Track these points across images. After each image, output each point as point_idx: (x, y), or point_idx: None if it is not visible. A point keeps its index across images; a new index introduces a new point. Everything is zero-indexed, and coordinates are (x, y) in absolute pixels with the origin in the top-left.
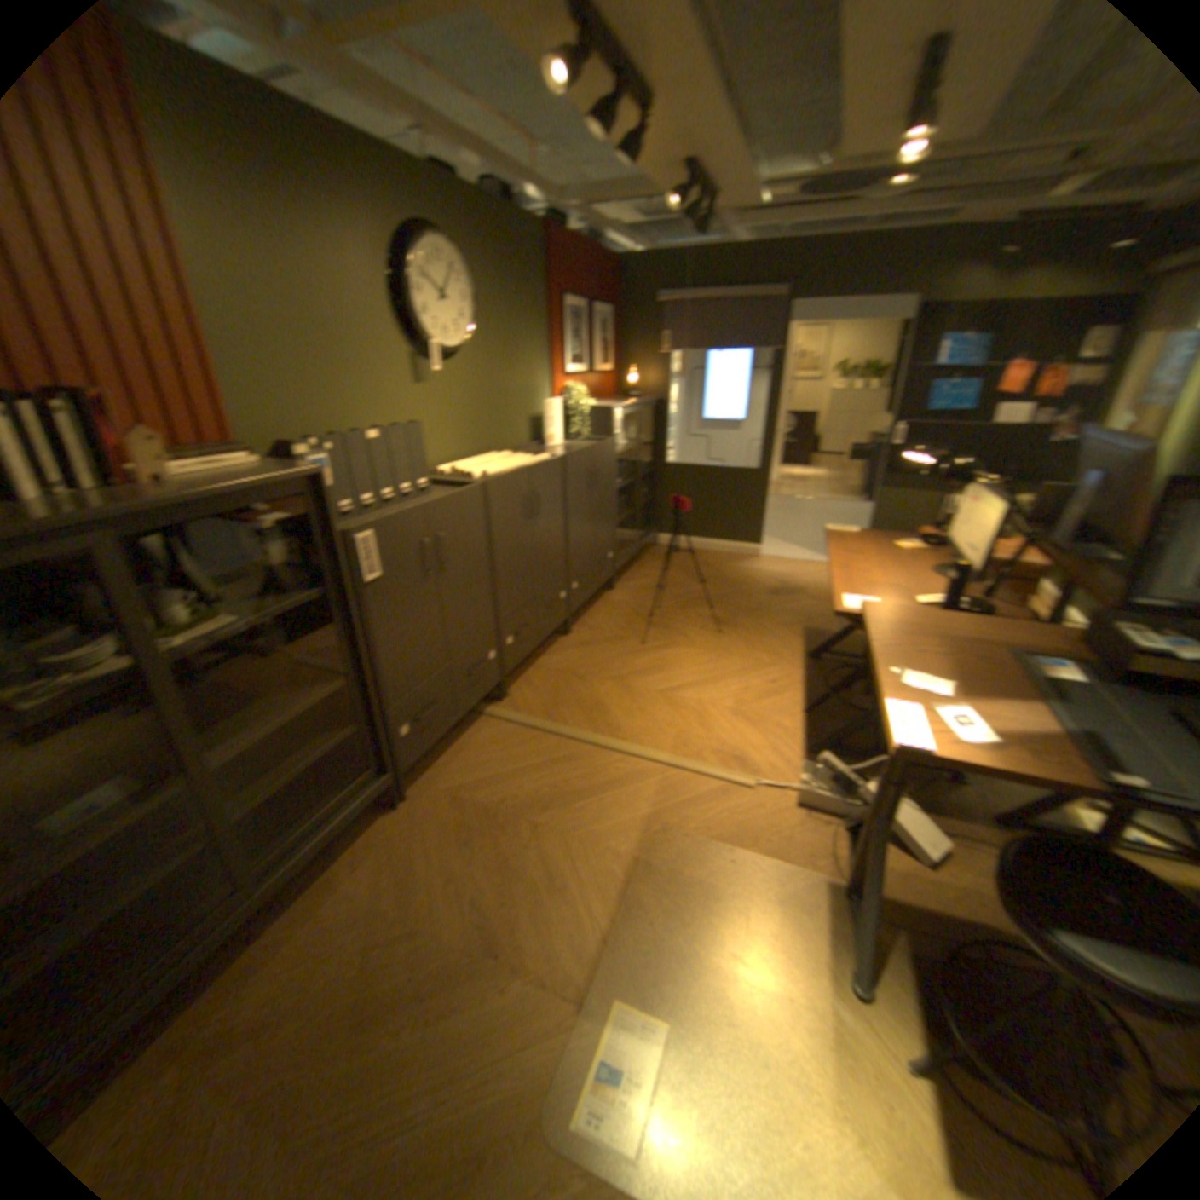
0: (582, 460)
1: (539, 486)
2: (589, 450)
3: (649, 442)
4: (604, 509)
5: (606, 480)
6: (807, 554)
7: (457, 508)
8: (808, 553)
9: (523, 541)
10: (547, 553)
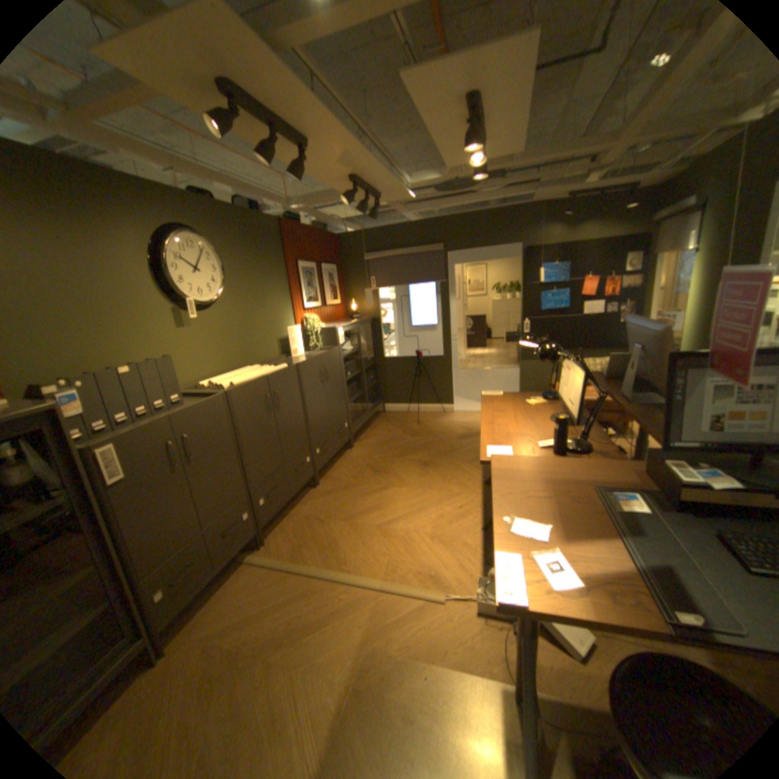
0: (316, 364)
1: (280, 387)
2: (321, 357)
3: (372, 345)
4: (338, 394)
5: (338, 375)
6: None
7: (203, 413)
8: None
9: (269, 427)
10: (292, 431)
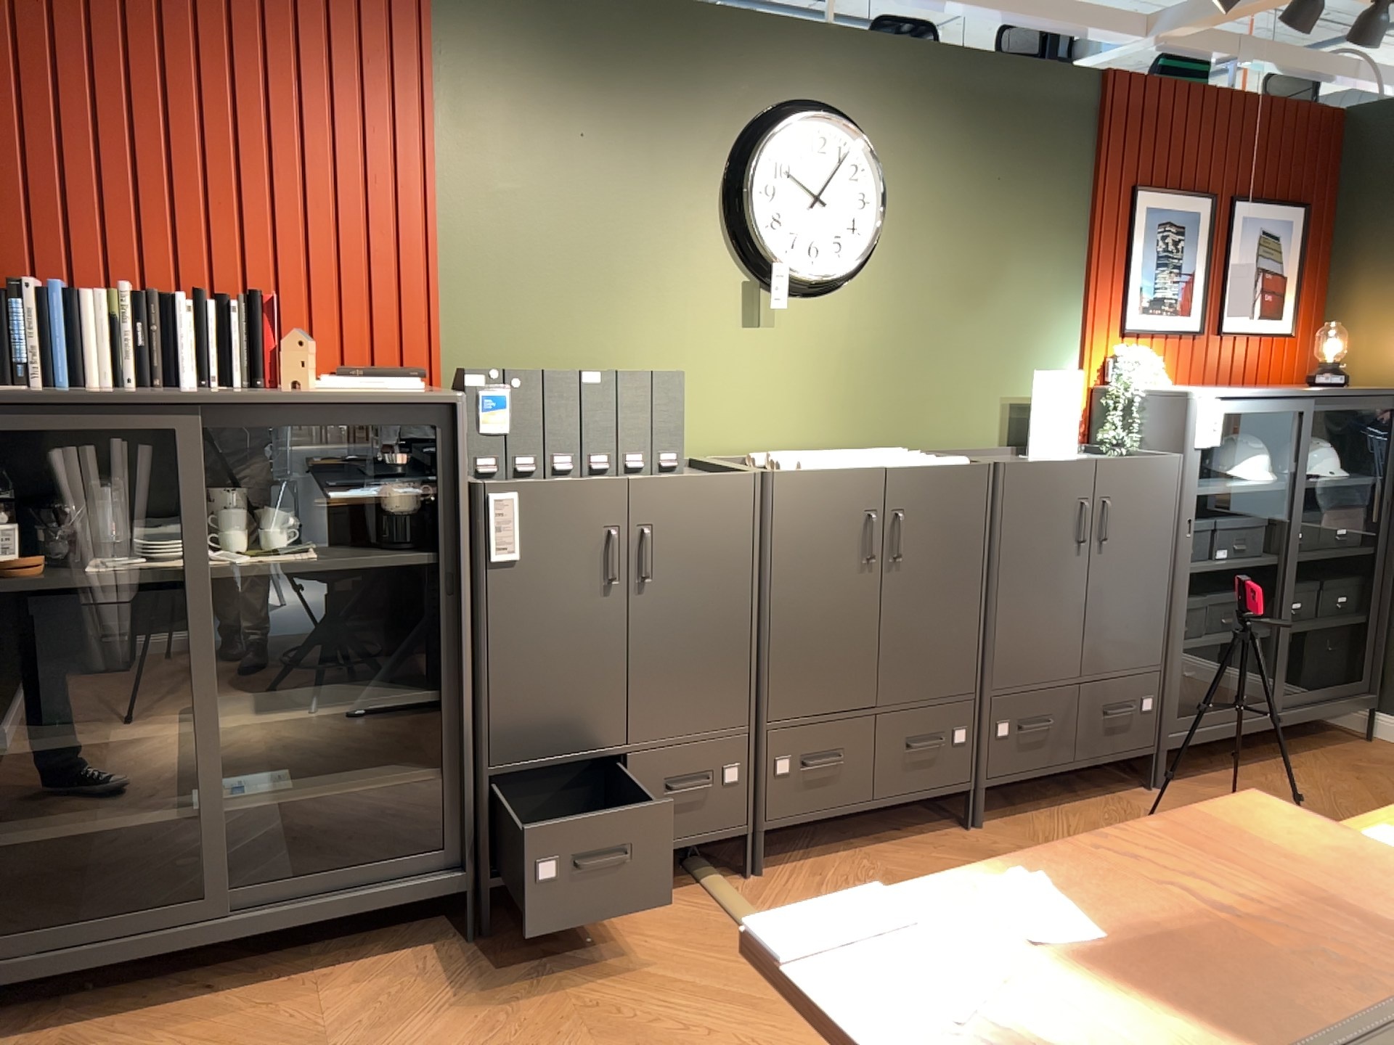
0: (1066, 481)
1: (918, 506)
2: (1095, 465)
3: (1378, 489)
4: (1140, 596)
5: (1156, 536)
6: None
7: (696, 500)
8: None
9: (855, 595)
10: (926, 636)
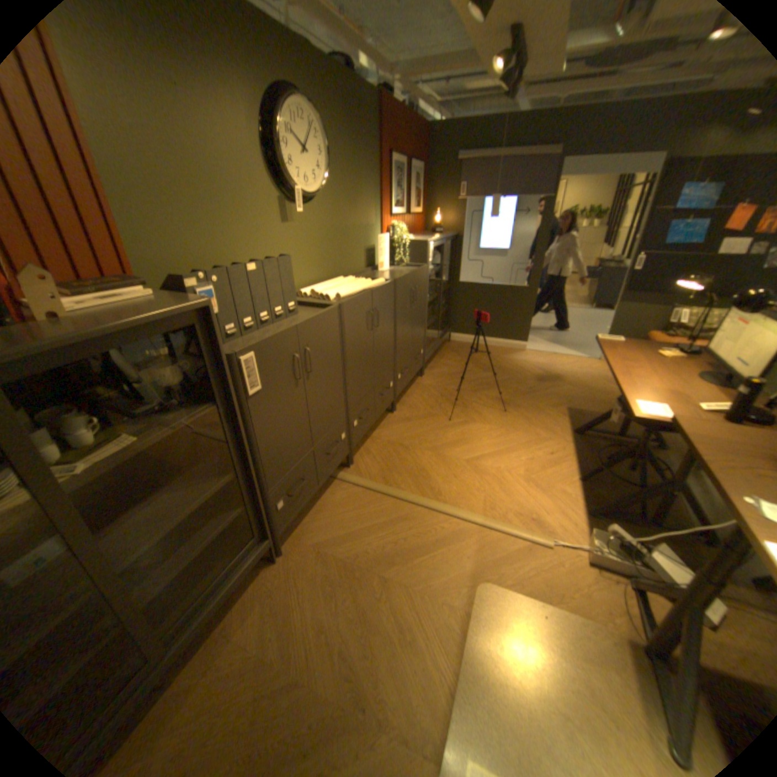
0: (408, 282)
1: (380, 304)
2: (413, 274)
3: (448, 266)
4: (420, 318)
5: (423, 296)
6: (560, 349)
7: (321, 326)
8: (561, 347)
9: (368, 347)
10: (383, 354)
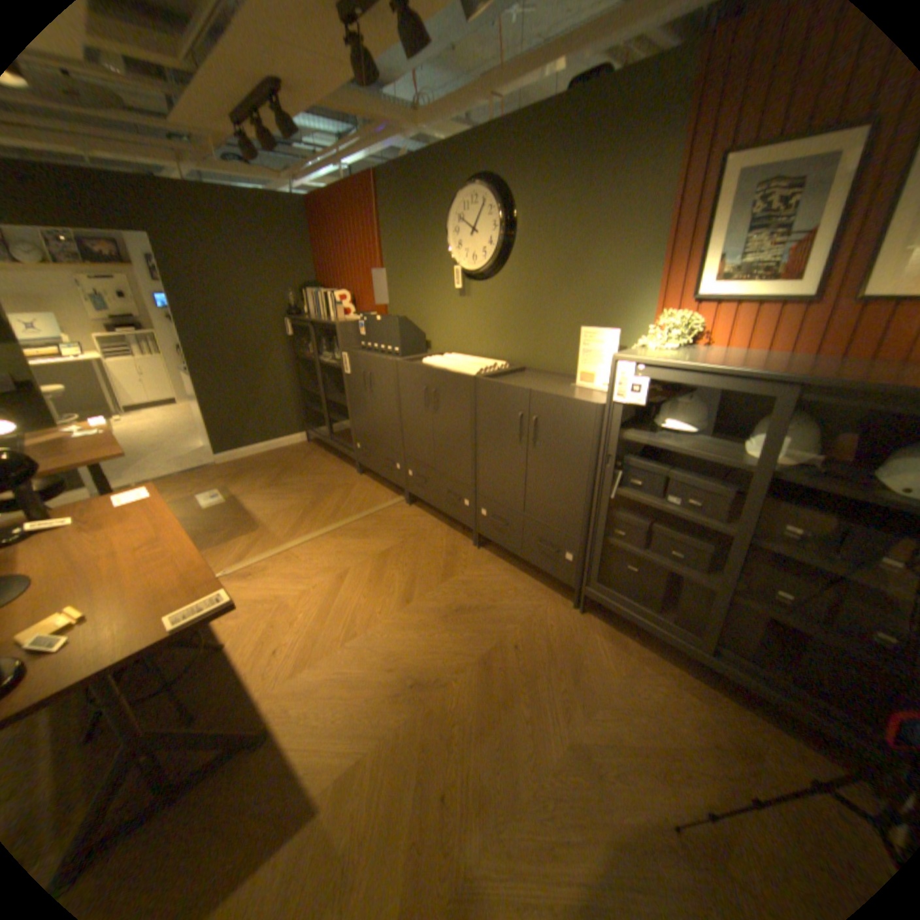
0: (511, 398)
1: (442, 389)
2: (529, 393)
3: None
4: (562, 488)
5: (574, 454)
6: None
7: (380, 366)
8: None
9: (424, 420)
10: (450, 450)
